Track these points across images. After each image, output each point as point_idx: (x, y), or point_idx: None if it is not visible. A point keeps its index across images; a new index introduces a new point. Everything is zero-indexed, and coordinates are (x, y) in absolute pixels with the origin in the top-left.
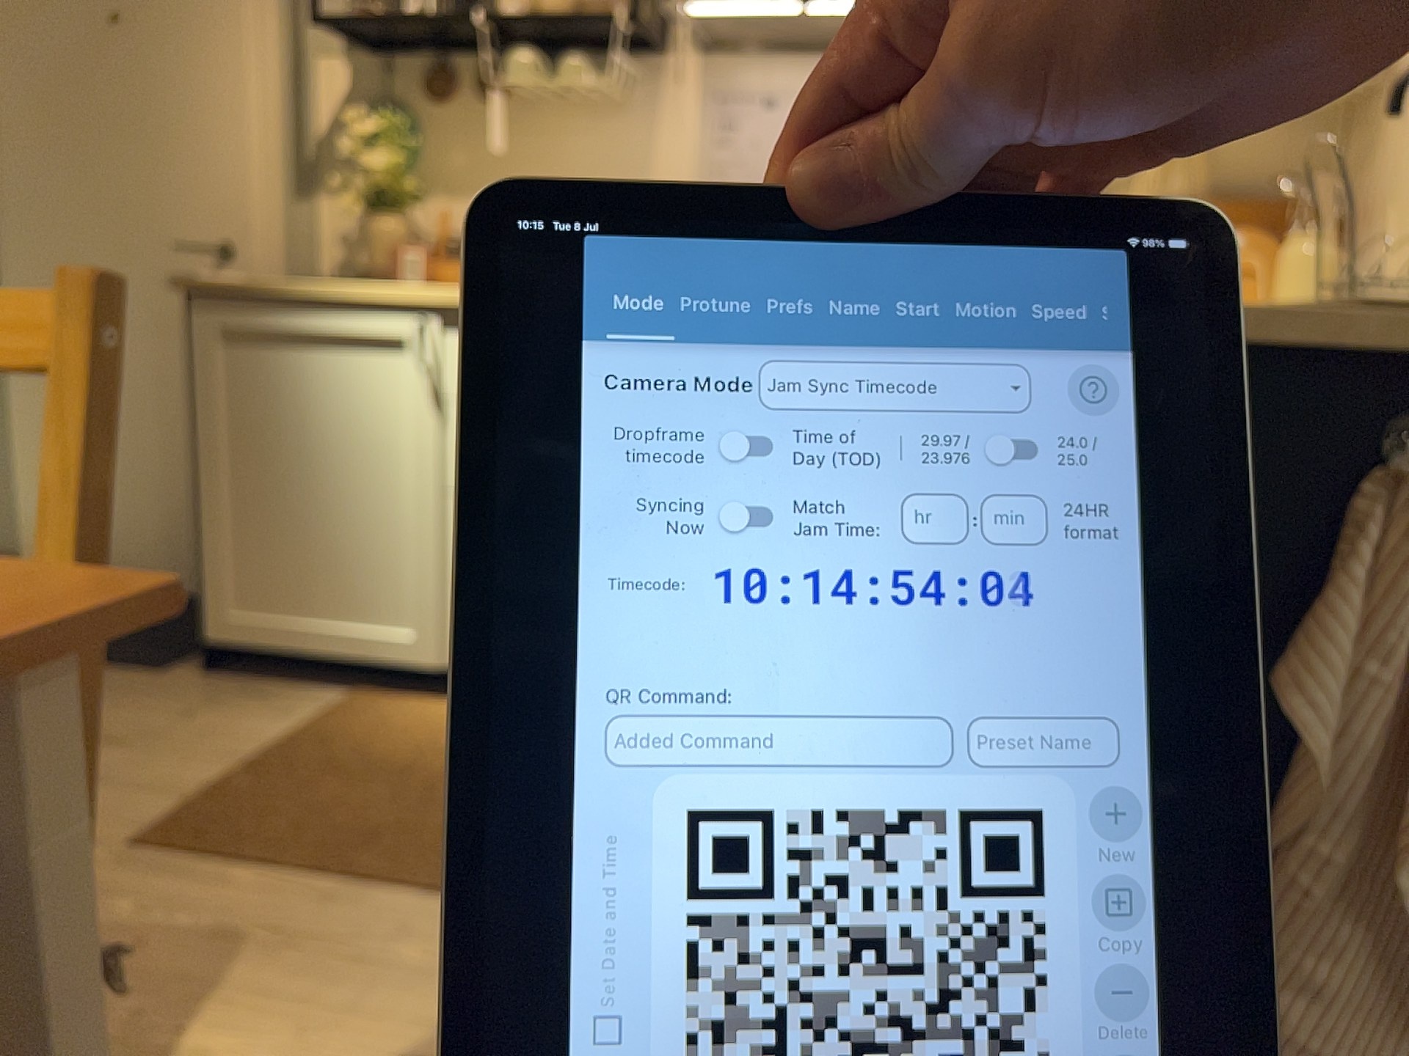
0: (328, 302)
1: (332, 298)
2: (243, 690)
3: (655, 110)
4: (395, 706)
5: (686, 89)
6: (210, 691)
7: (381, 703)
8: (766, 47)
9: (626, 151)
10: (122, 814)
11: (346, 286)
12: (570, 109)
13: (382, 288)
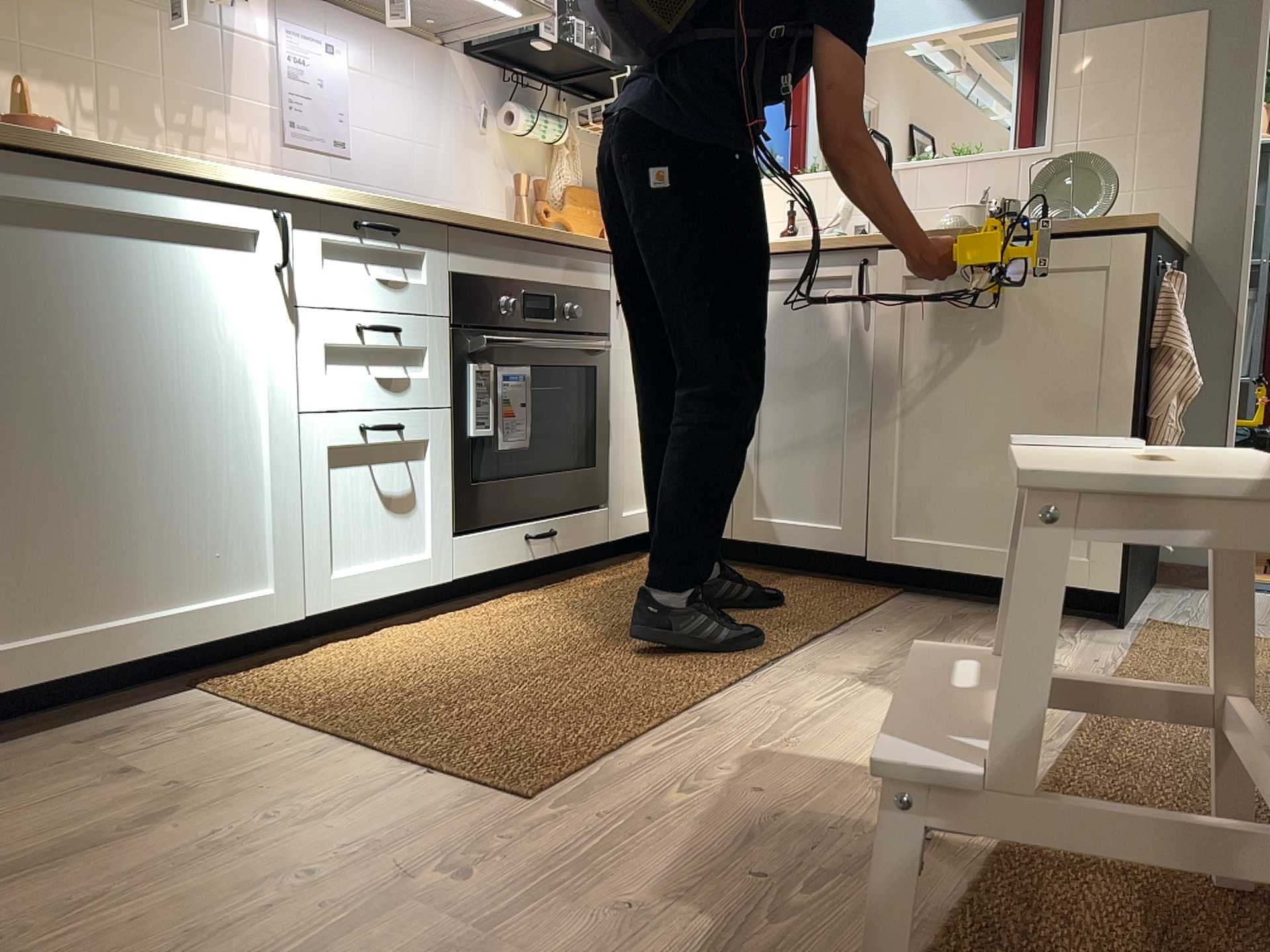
0: (157, 179)
1: (169, 176)
2: (71, 739)
3: (235, 32)
4: (287, 670)
5: (263, 19)
6: (33, 758)
7: (265, 676)
8: (327, 2)
9: (209, 66)
10: (436, 792)
11: (174, 163)
12: (145, 3)
13: (233, 172)
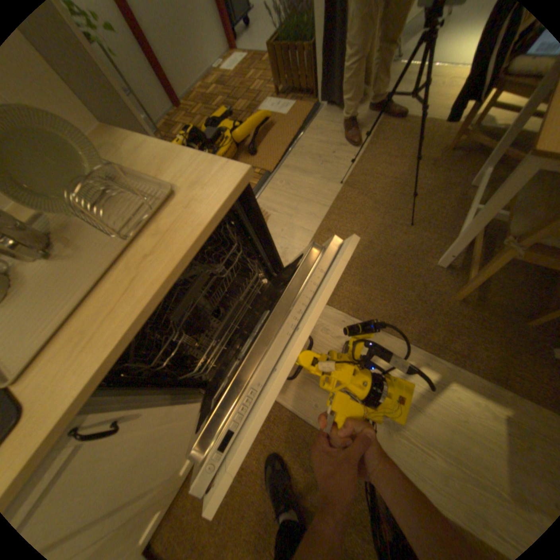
0: None
1: None
2: None
3: None
4: None
5: None
6: None
7: None
8: None
9: None
10: None
11: None
12: None
13: None
